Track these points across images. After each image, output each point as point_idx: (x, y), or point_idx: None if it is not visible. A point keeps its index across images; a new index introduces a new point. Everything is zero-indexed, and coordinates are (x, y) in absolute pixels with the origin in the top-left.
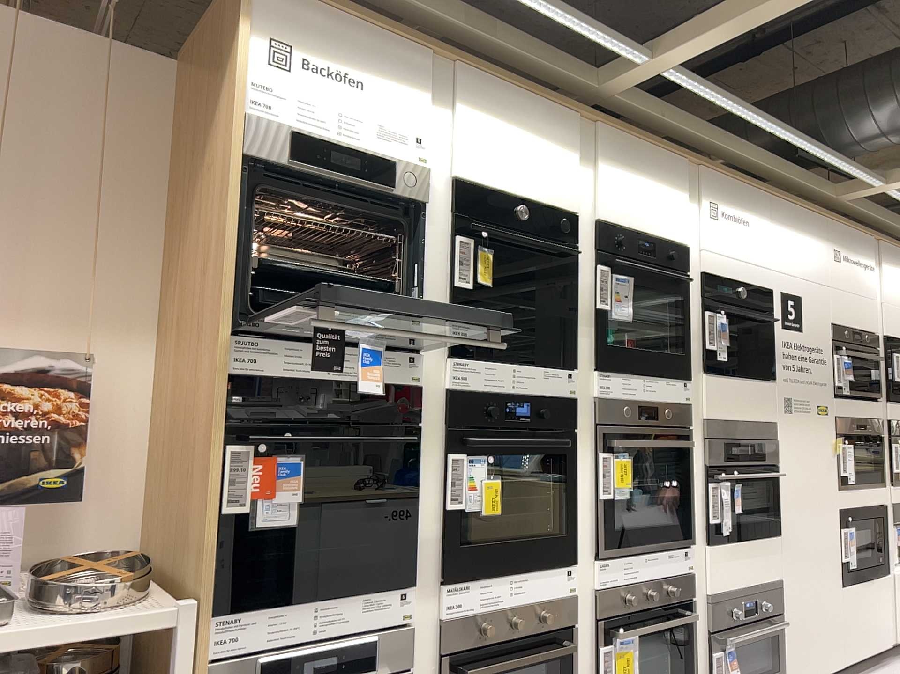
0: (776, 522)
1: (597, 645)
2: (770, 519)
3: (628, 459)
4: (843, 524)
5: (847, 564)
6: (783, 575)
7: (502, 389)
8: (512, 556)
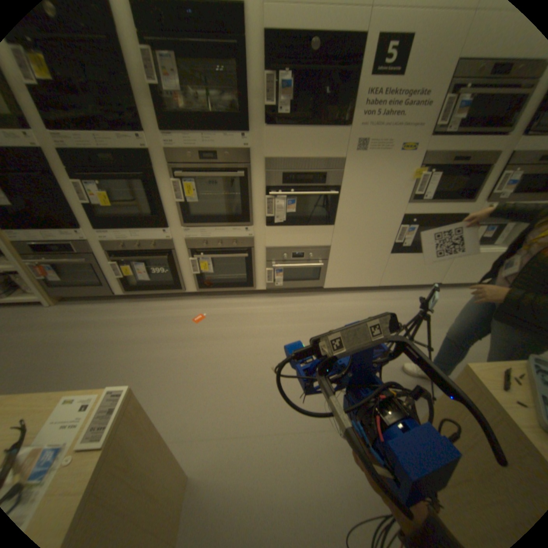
0: (331, 220)
1: (189, 258)
2: (330, 217)
3: (192, 184)
4: (406, 224)
5: (401, 245)
6: (332, 245)
7: (89, 147)
8: (126, 224)
